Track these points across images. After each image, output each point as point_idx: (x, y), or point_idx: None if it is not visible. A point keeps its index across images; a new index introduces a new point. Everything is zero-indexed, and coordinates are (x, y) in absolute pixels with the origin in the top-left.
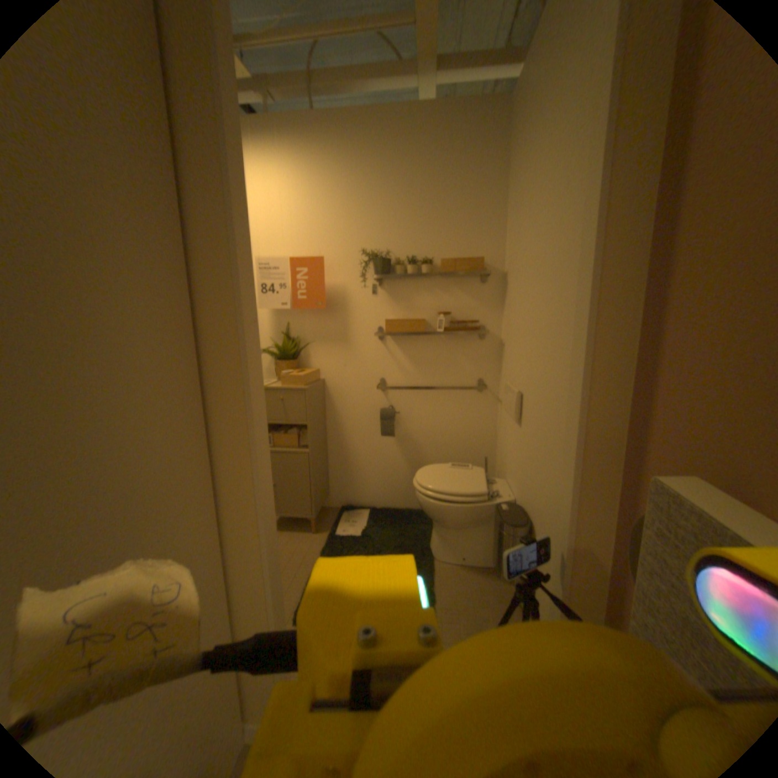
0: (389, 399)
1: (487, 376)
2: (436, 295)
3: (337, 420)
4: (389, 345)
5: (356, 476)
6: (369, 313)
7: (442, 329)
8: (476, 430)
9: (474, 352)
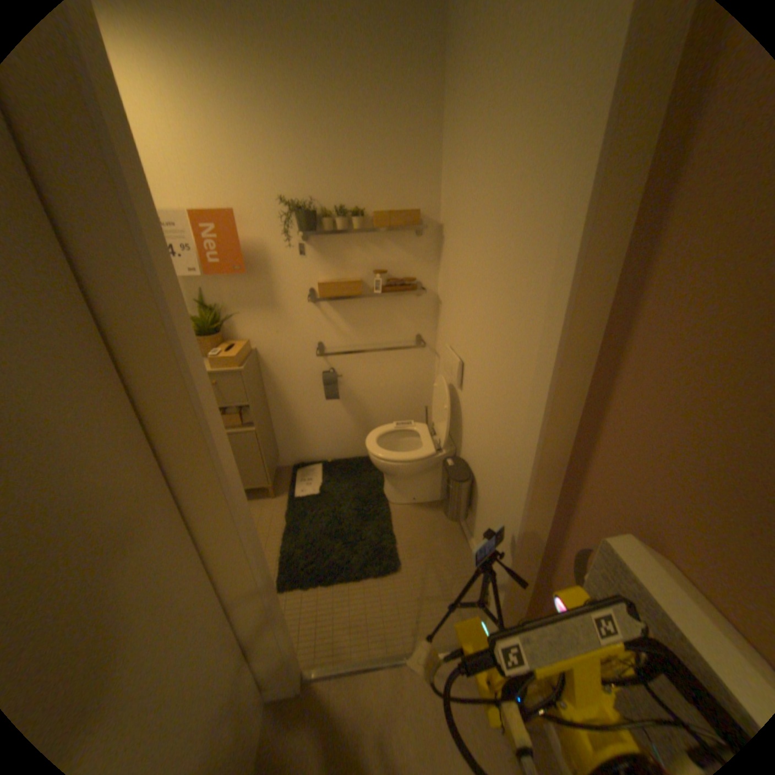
0: (329, 364)
1: (423, 334)
2: (369, 253)
3: (277, 389)
4: (323, 310)
5: (303, 438)
6: (297, 276)
7: (379, 293)
8: (415, 384)
9: (411, 312)
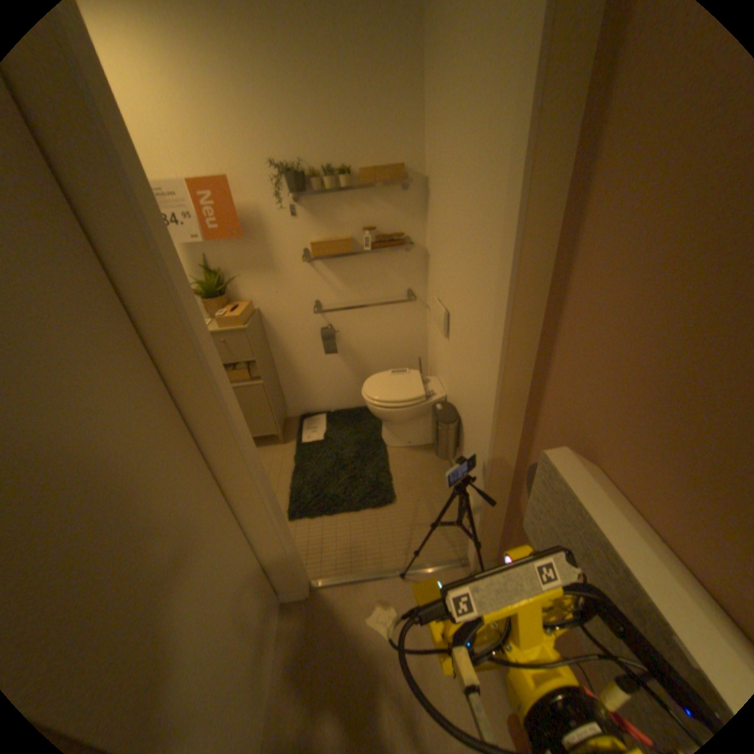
0: (326, 321)
1: (414, 289)
2: (358, 211)
3: (280, 347)
4: (317, 269)
5: (307, 391)
6: (291, 238)
7: (369, 250)
8: (408, 337)
9: (401, 268)
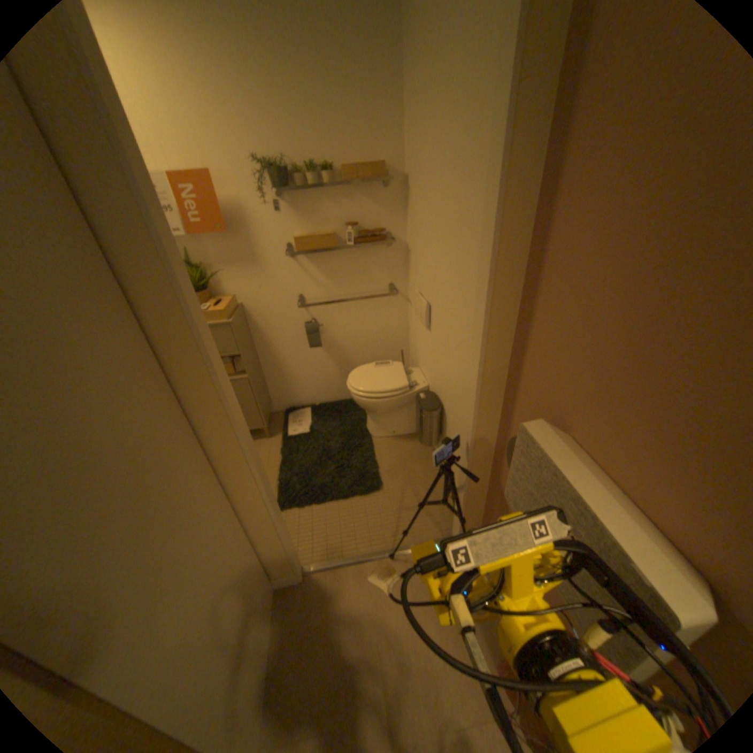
0: (310, 315)
1: (396, 283)
2: (340, 207)
3: (264, 341)
4: (301, 264)
5: (292, 385)
6: (275, 232)
7: (352, 245)
8: (391, 330)
9: (383, 262)
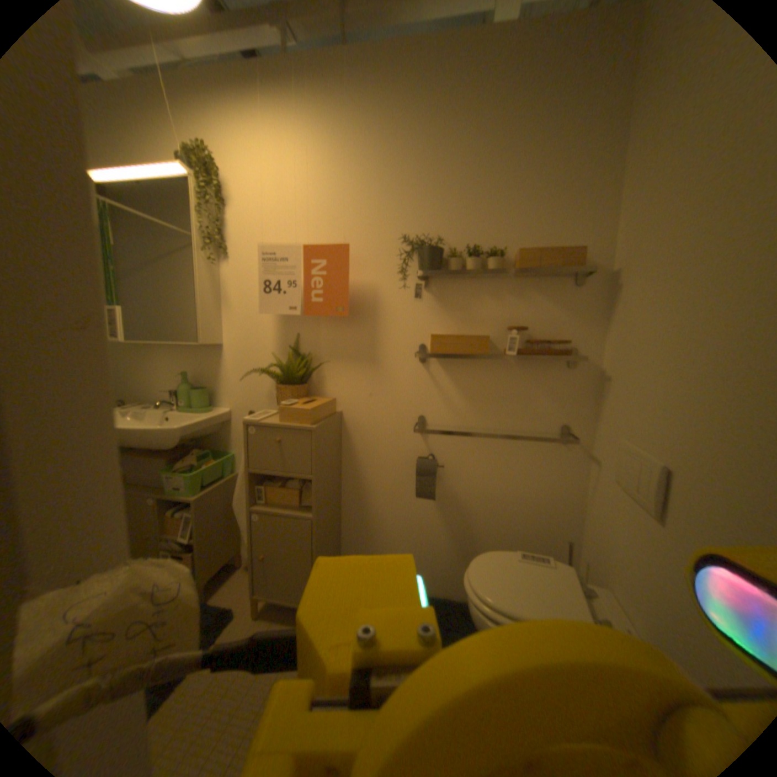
0: (429, 445)
1: (576, 423)
2: (506, 303)
3: (356, 468)
4: (433, 371)
5: (377, 546)
6: (408, 326)
7: (515, 352)
8: (555, 499)
9: (558, 388)
